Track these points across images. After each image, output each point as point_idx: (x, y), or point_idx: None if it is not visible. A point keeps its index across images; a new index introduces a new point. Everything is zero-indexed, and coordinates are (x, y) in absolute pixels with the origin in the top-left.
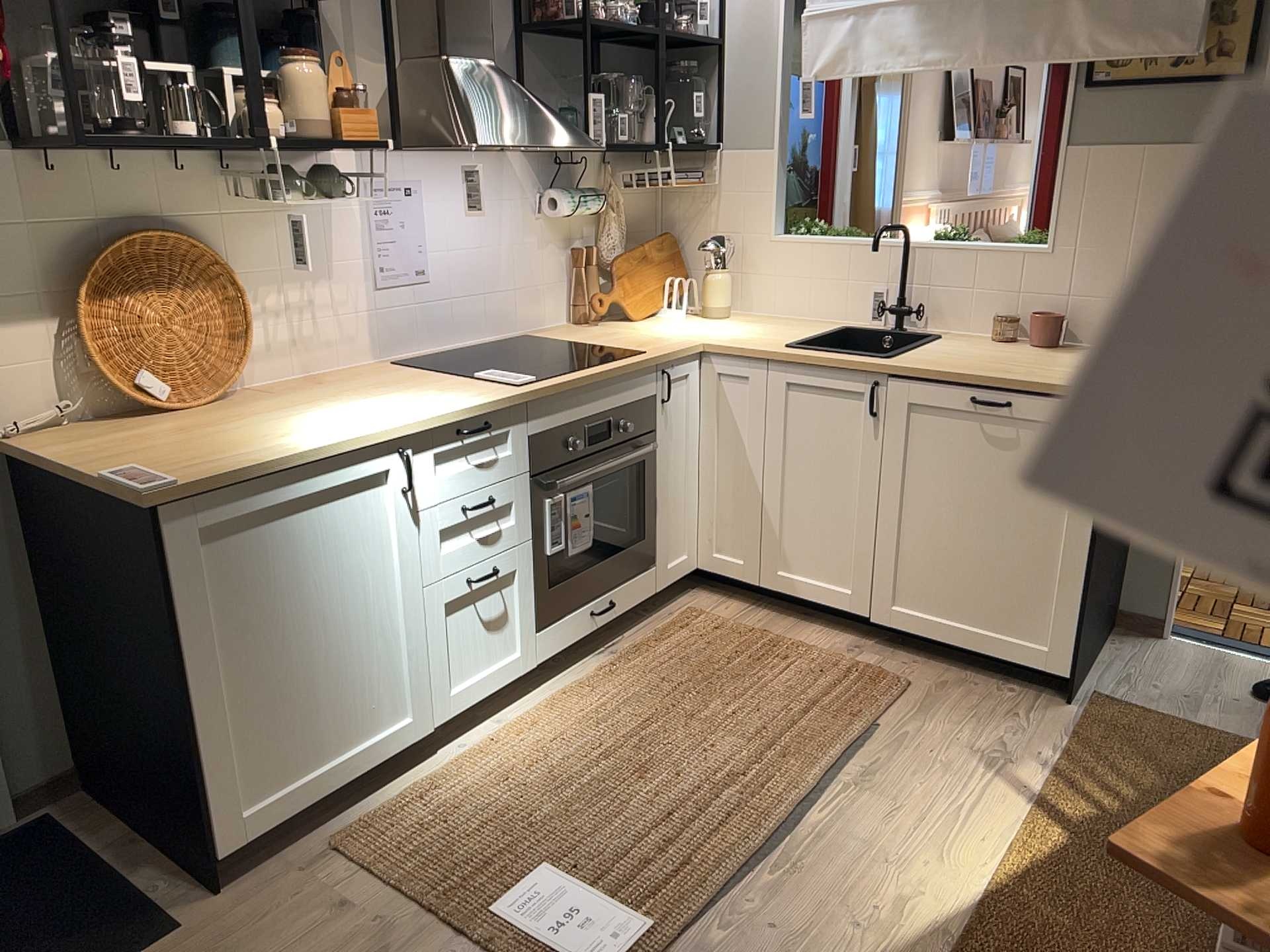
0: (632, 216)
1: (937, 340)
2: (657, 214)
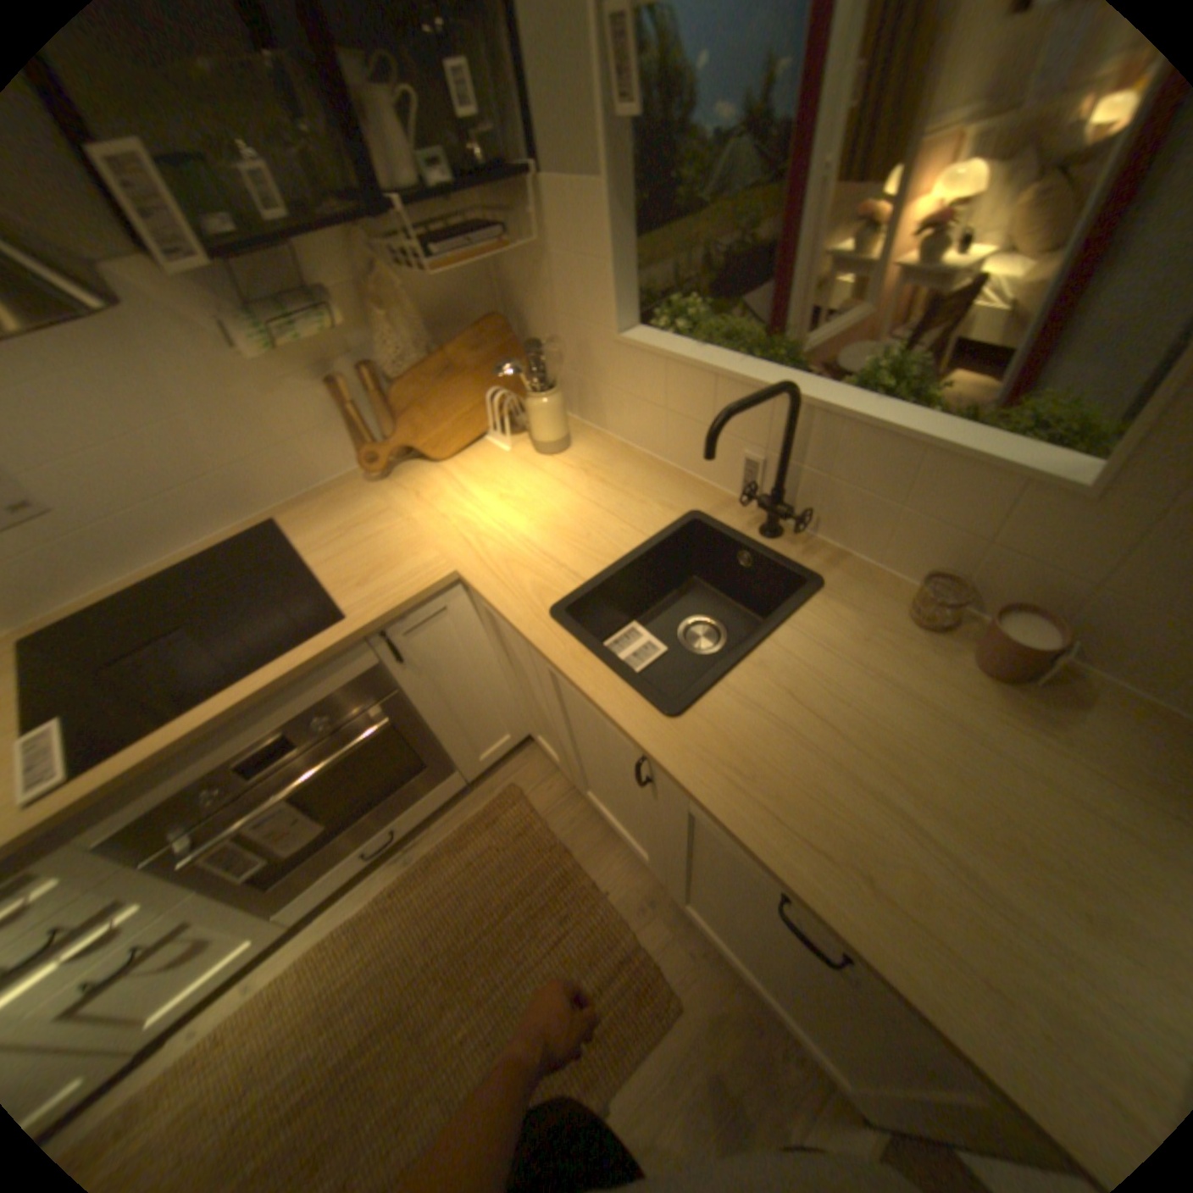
0: (441, 291)
1: (804, 607)
2: (491, 274)
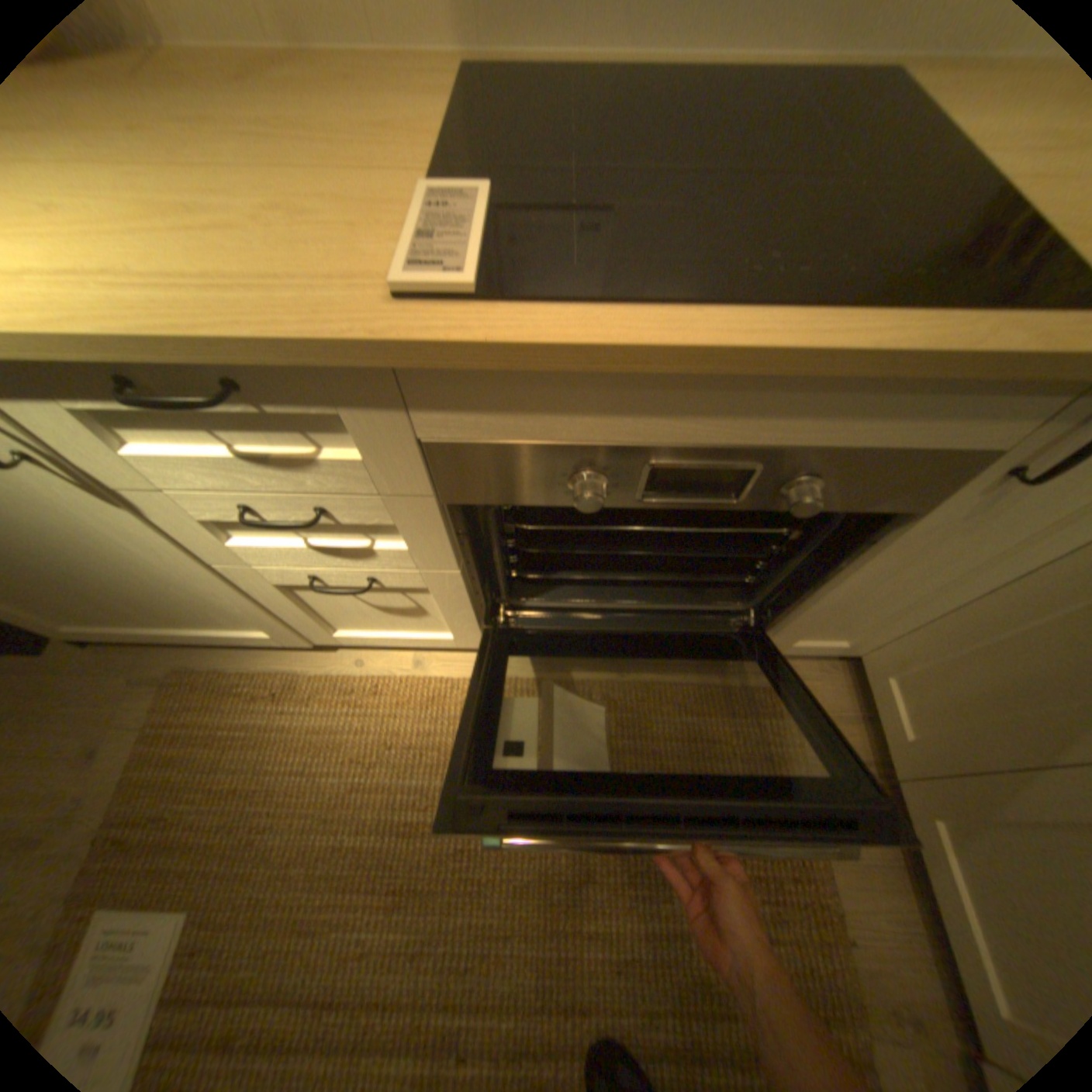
0: None
1: None
2: None
